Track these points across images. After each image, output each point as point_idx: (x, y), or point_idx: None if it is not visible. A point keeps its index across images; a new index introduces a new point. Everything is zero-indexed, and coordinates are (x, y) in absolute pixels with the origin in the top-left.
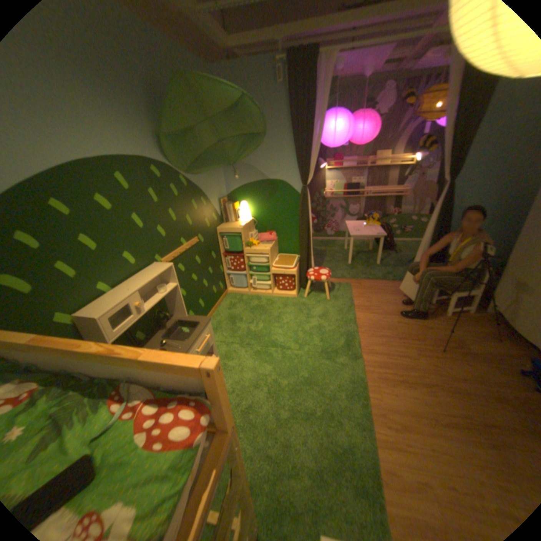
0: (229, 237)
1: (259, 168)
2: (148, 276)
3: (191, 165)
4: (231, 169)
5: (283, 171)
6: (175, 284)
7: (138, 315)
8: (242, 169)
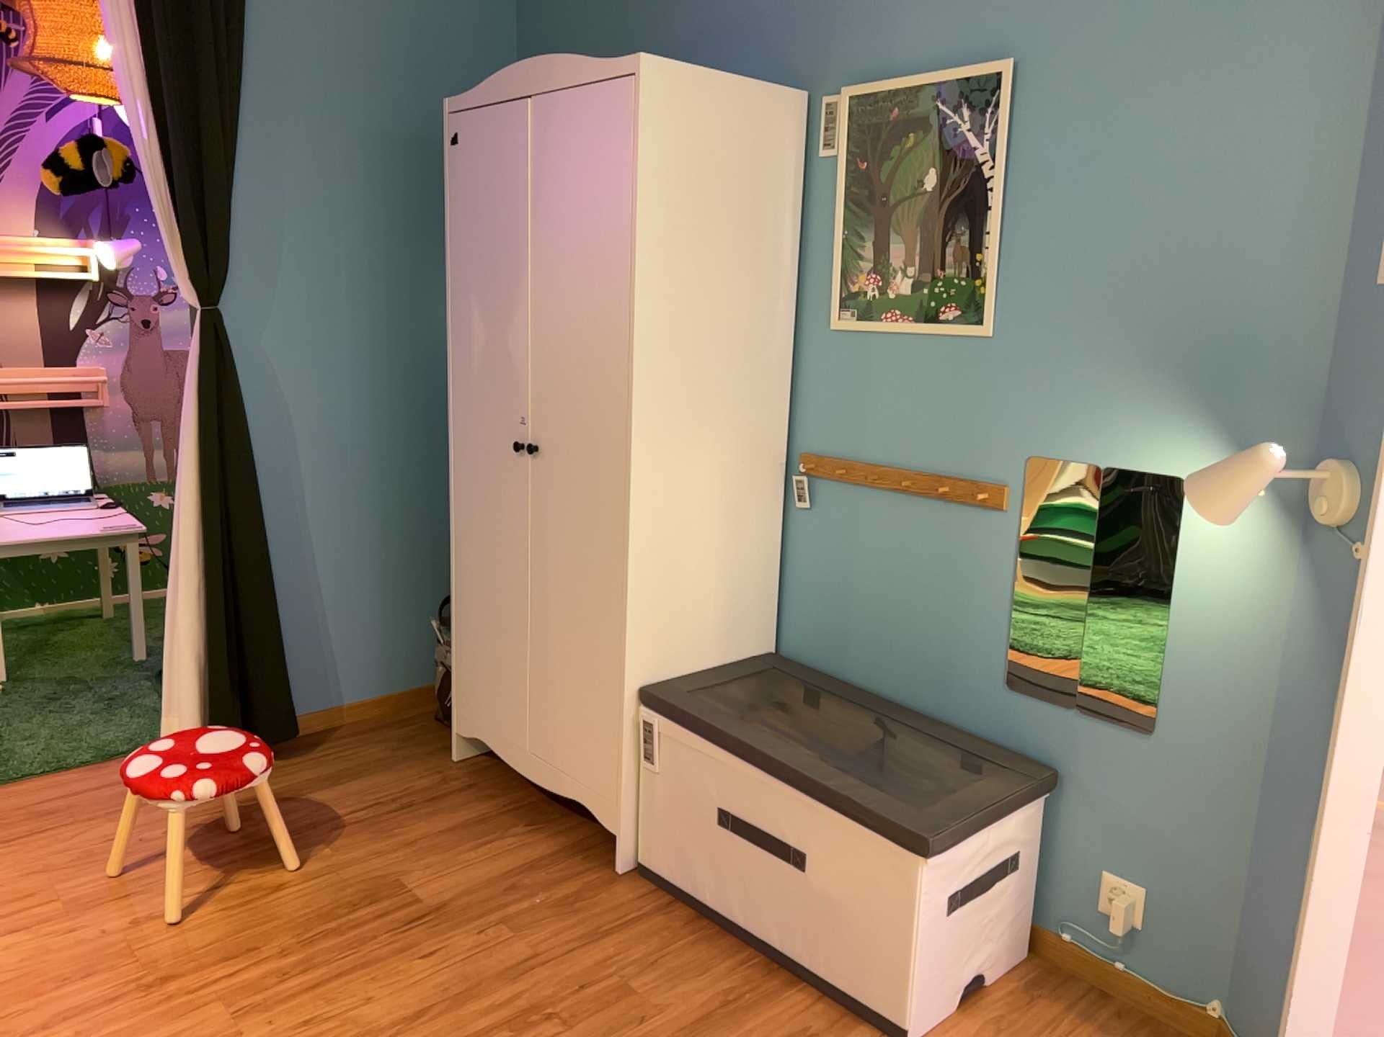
0: None
1: None
2: None
3: None
4: None
5: None
6: None
7: None
8: None
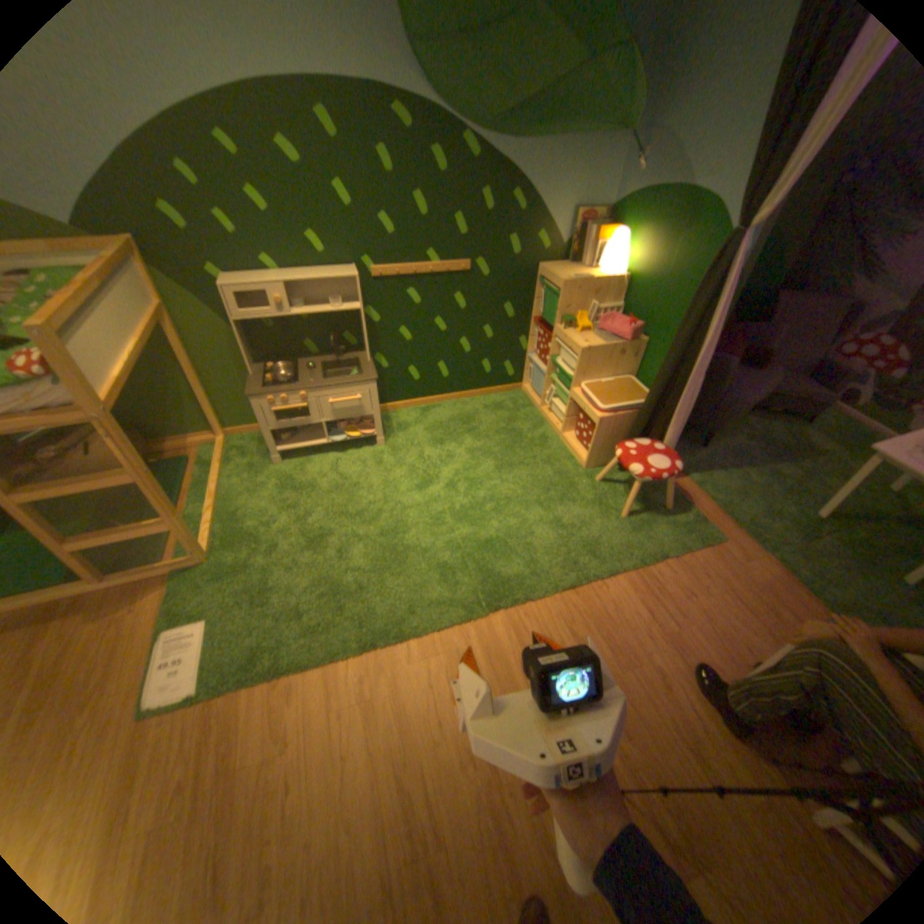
0: (543, 290)
1: (690, 148)
2: (315, 276)
3: (509, 113)
4: (643, 140)
5: (733, 169)
6: (357, 308)
7: (278, 313)
8: (660, 144)
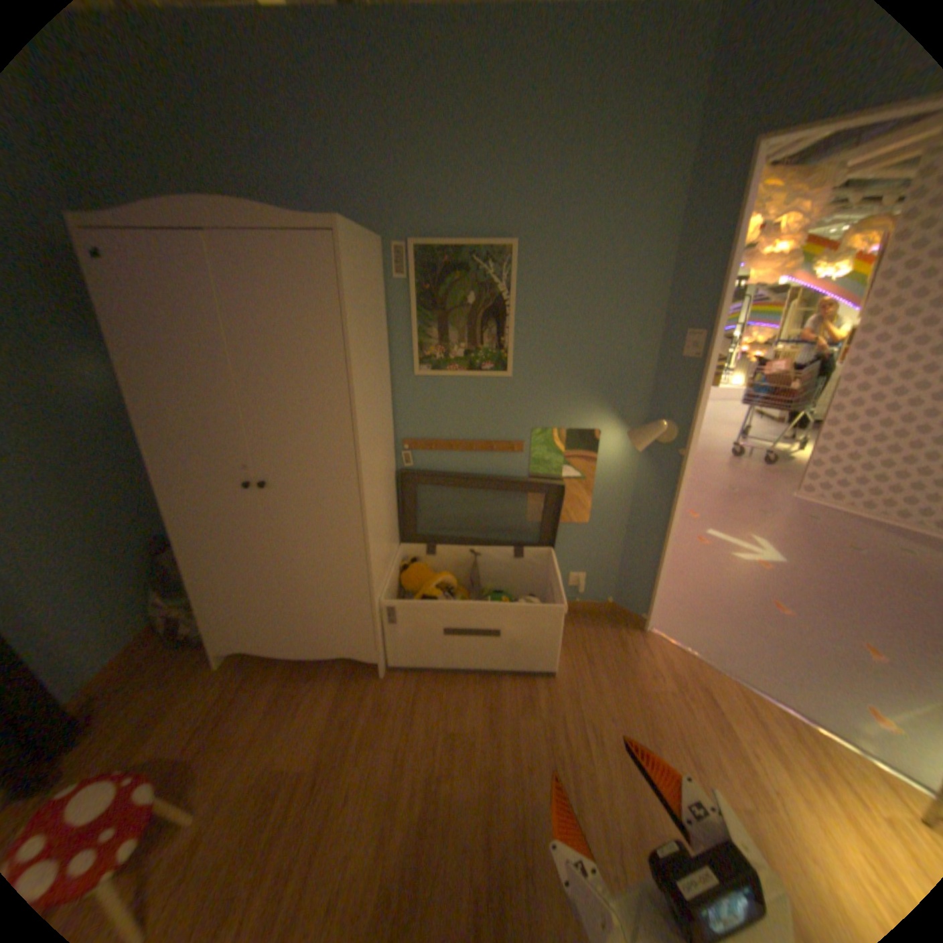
0: None
1: None
2: None
3: None
4: None
5: None
6: None
7: None
8: None
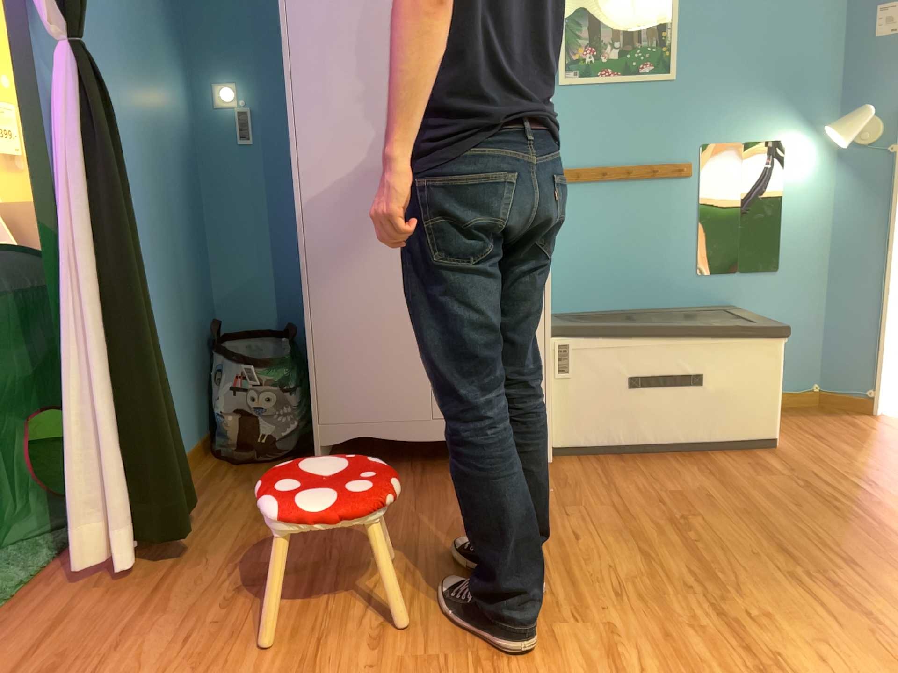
0: None
1: None
2: None
3: None
4: None
5: None
6: None
7: None
8: None
